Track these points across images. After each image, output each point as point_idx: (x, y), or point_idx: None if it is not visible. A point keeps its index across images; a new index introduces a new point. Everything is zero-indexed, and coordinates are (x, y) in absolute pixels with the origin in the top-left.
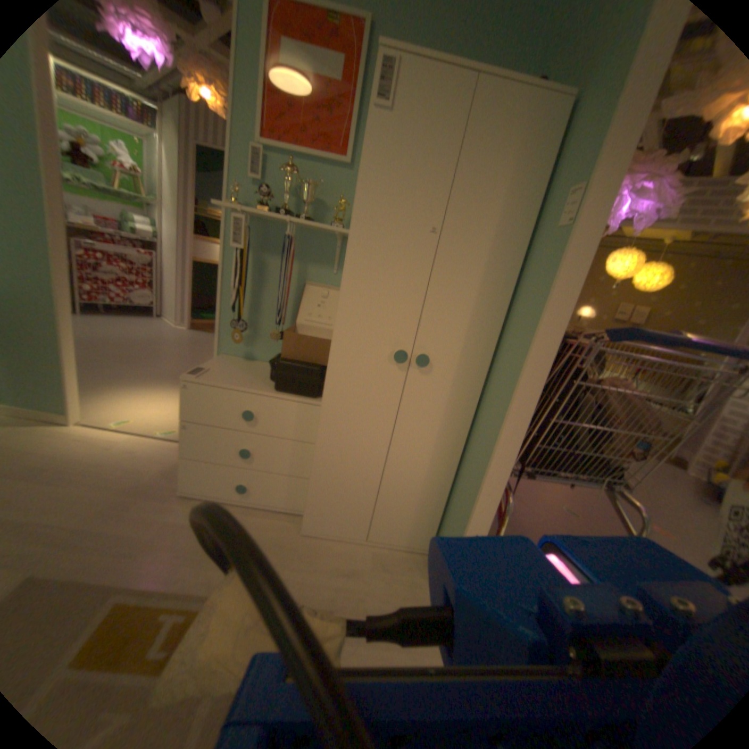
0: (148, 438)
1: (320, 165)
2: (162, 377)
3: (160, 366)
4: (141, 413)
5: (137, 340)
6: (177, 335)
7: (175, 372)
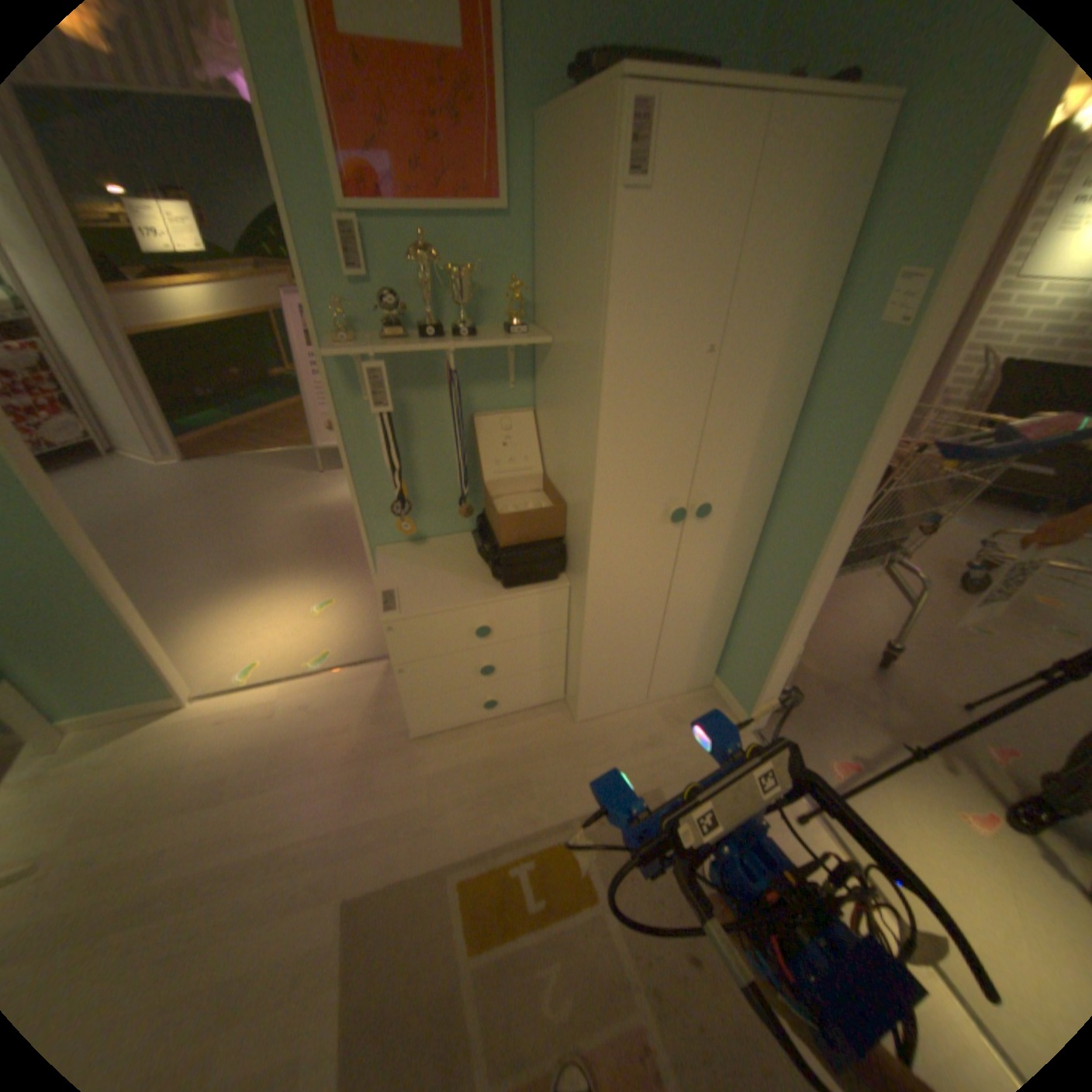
0: (304, 676)
1: (455, 220)
2: (230, 570)
3: (208, 551)
4: (259, 642)
5: (126, 515)
6: (177, 480)
7: (239, 553)
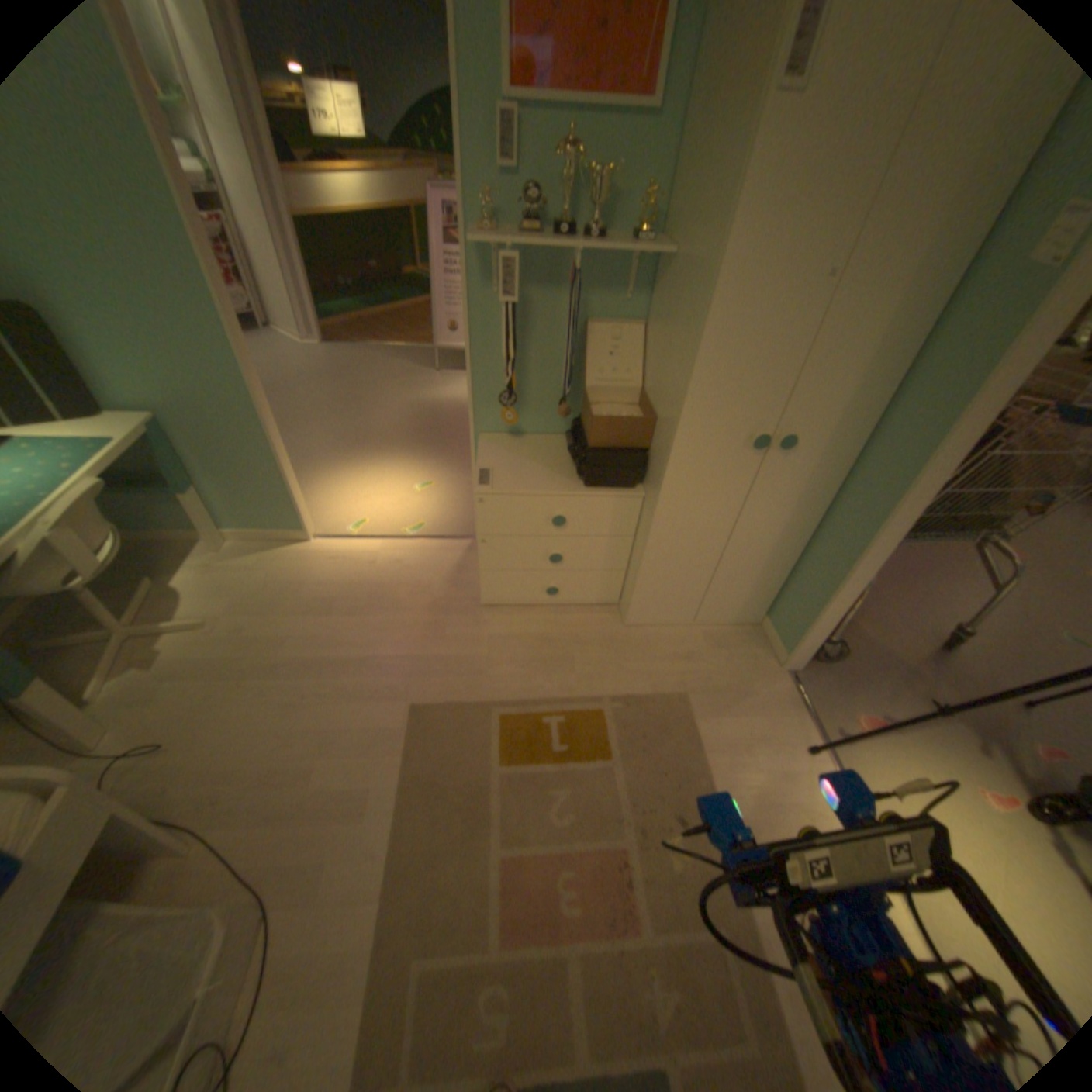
0: (402, 538)
1: (607, 117)
2: (352, 442)
3: (337, 424)
4: (370, 504)
5: (276, 382)
6: (317, 359)
7: (361, 430)
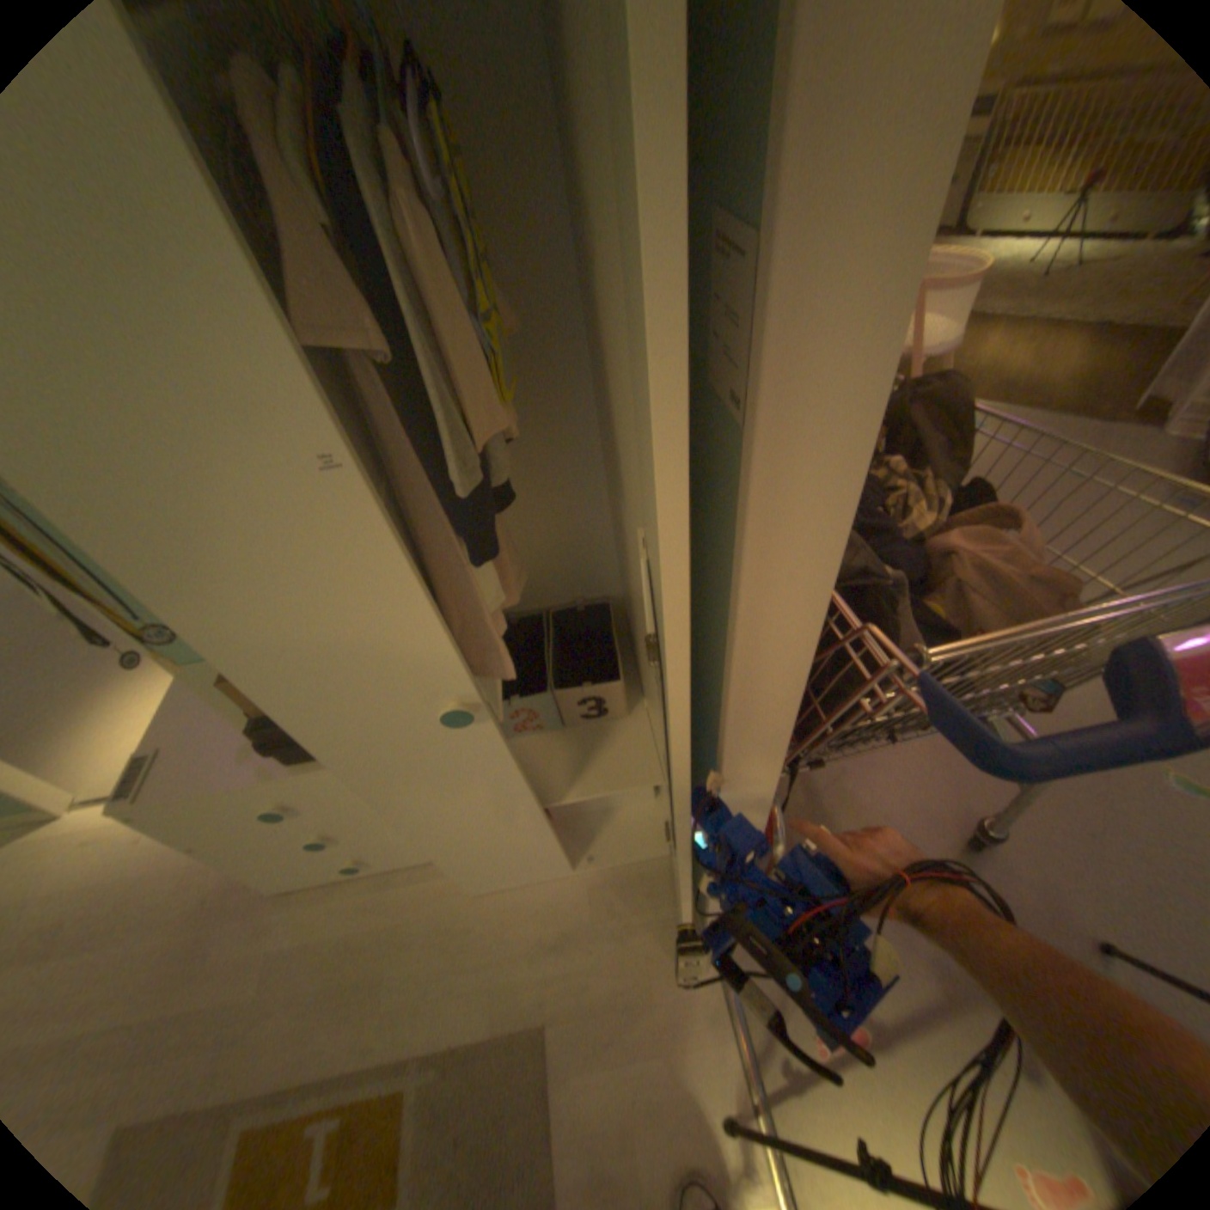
0: None
1: None
2: None
3: None
4: None
5: None
6: None
7: None
